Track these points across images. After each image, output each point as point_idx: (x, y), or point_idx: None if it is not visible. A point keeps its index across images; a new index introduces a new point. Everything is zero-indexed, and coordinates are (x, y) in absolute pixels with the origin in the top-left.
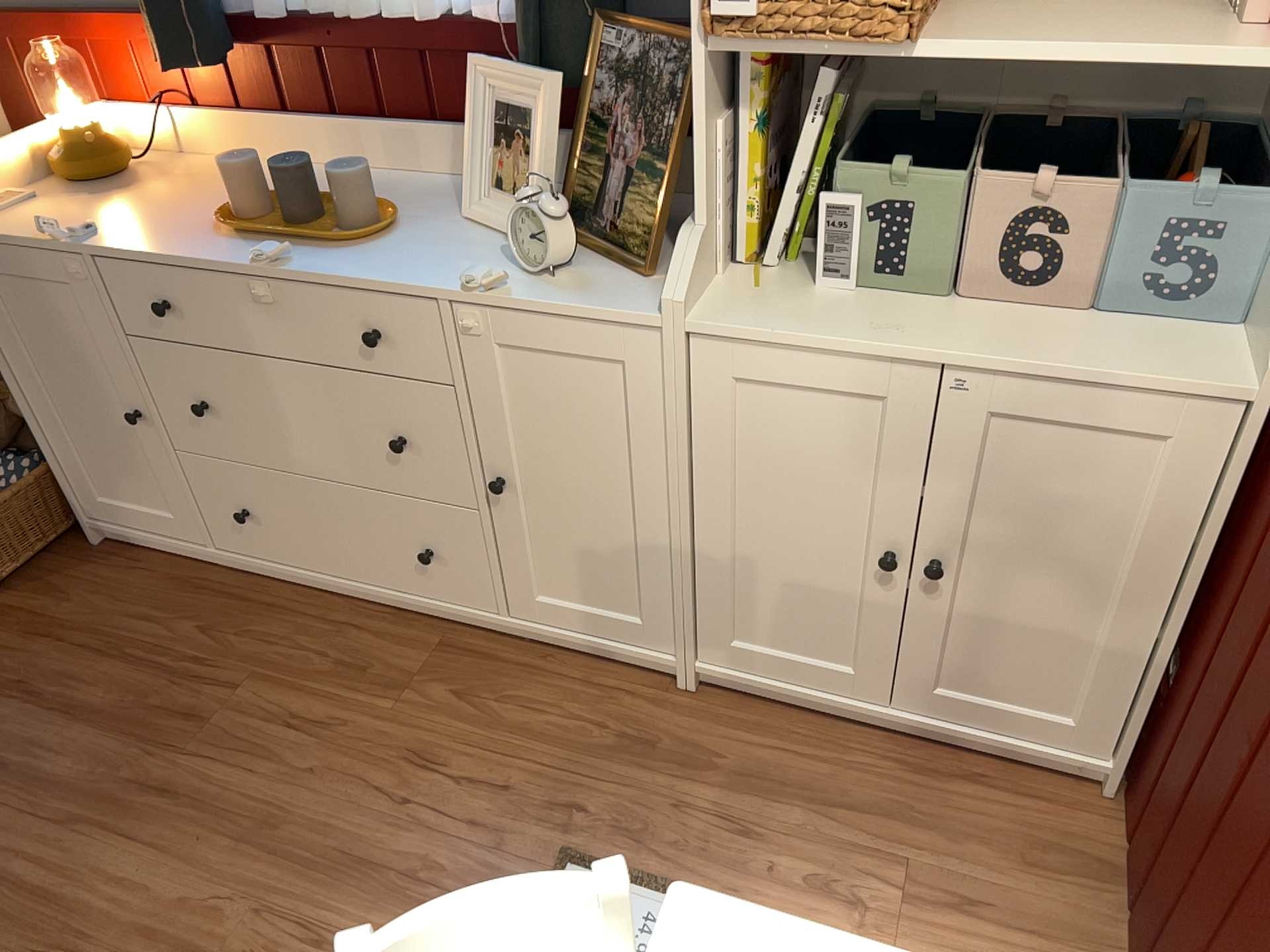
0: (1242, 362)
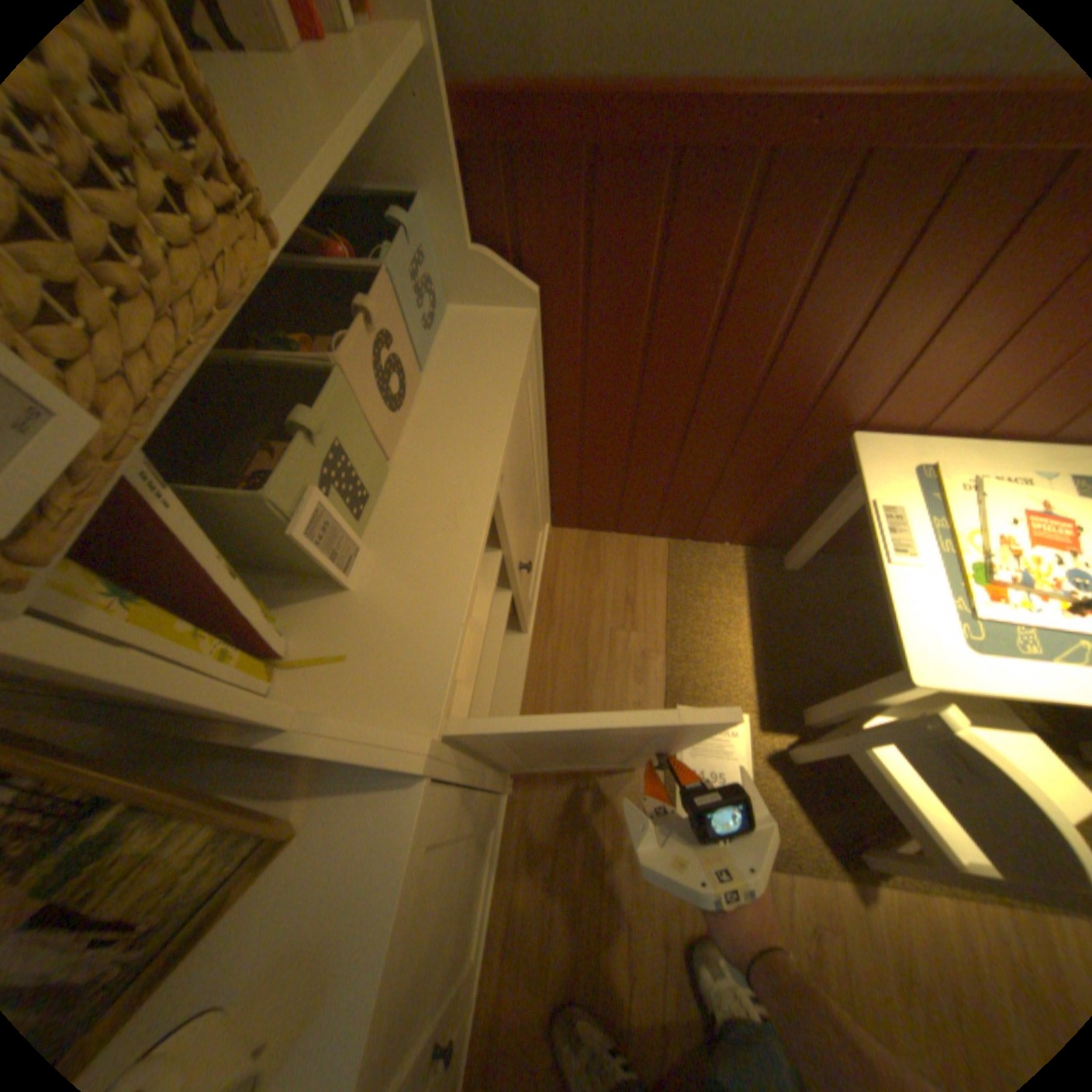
0: (503, 303)
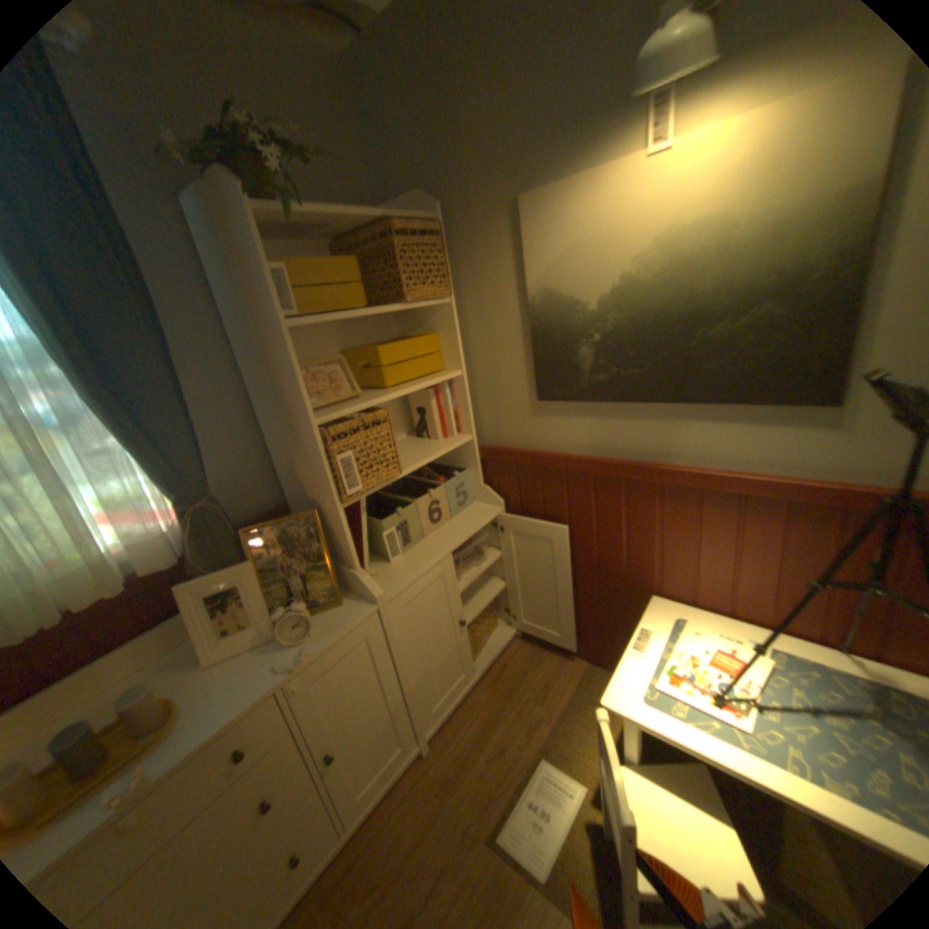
0: (491, 504)
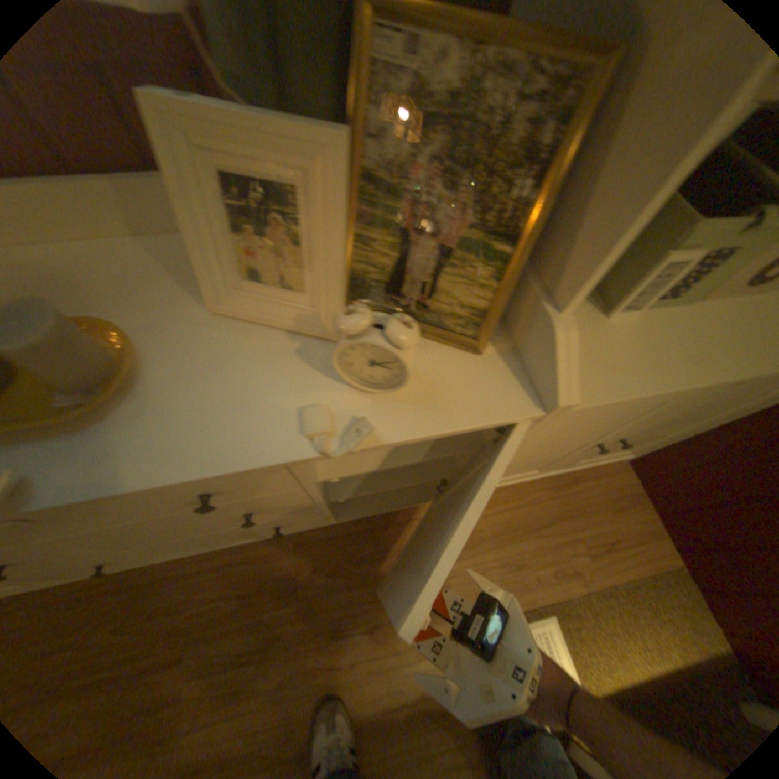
0: None
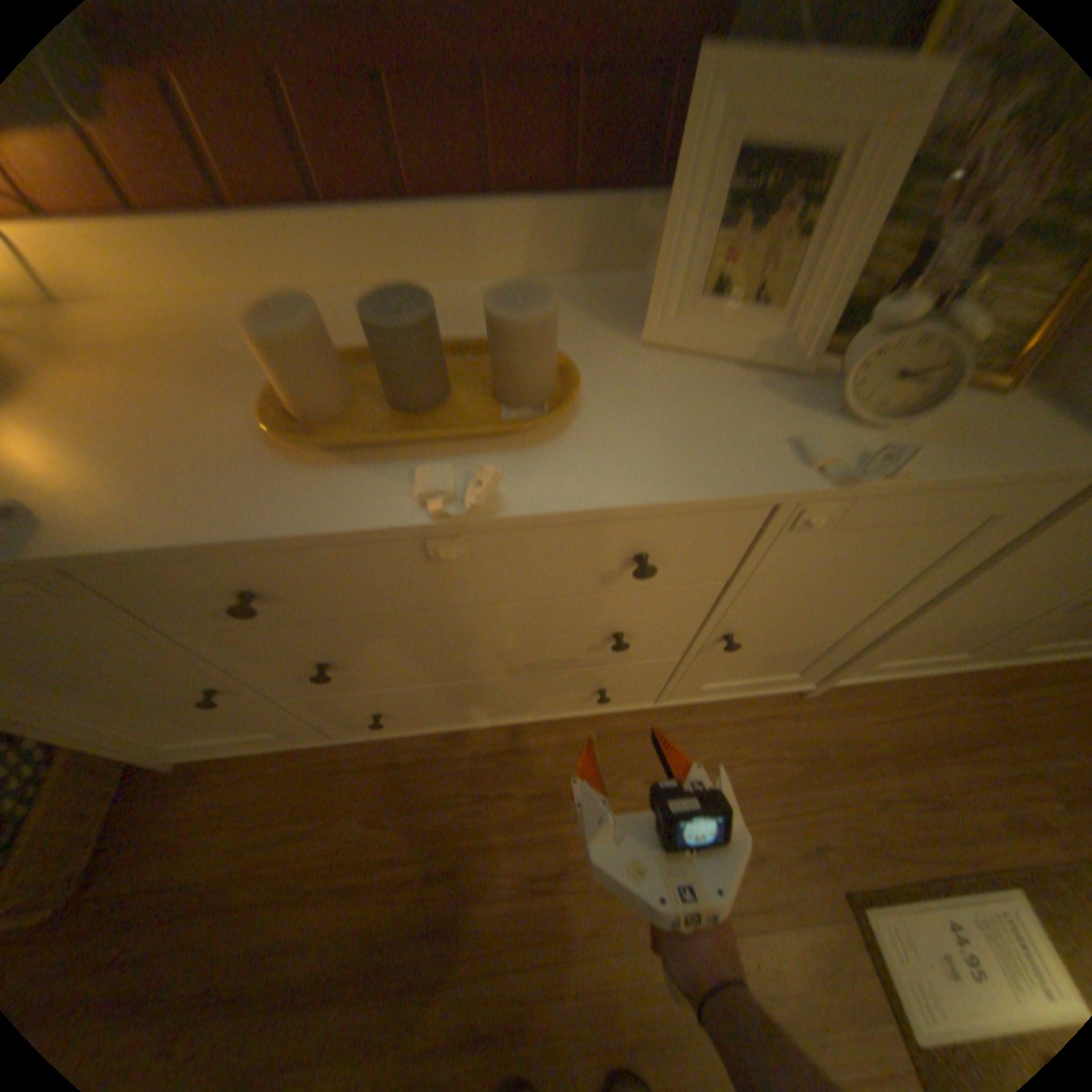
0: None
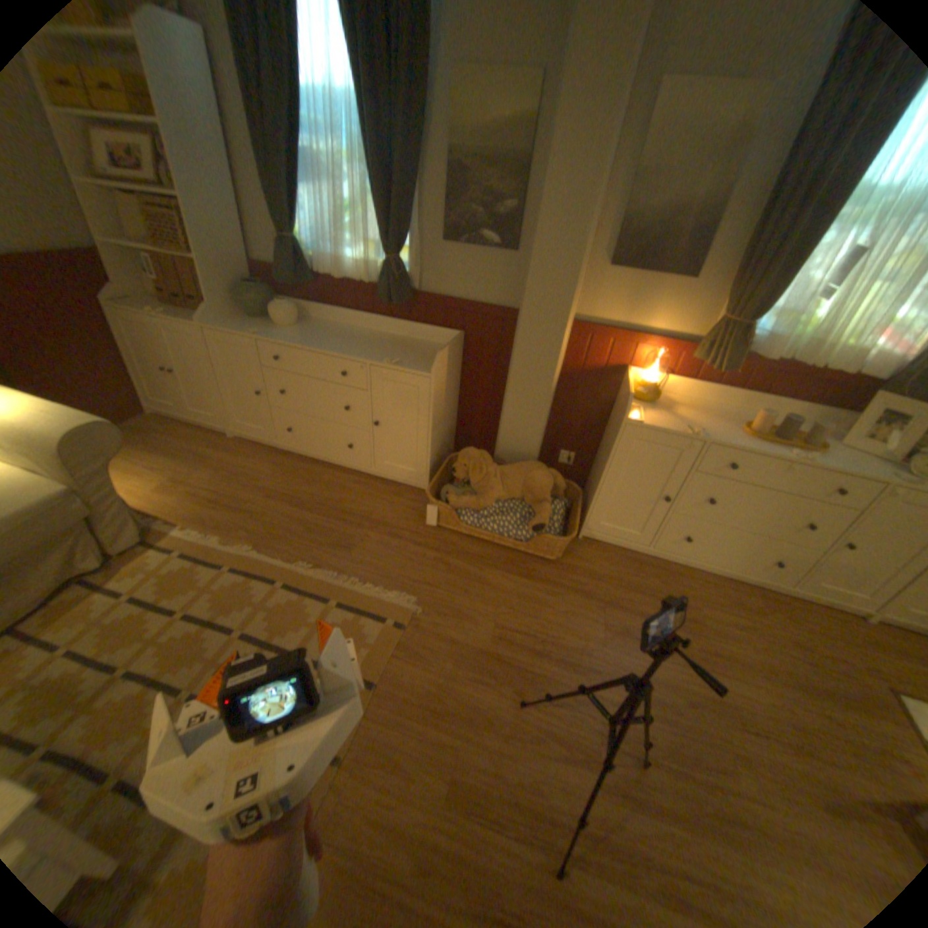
0: None
